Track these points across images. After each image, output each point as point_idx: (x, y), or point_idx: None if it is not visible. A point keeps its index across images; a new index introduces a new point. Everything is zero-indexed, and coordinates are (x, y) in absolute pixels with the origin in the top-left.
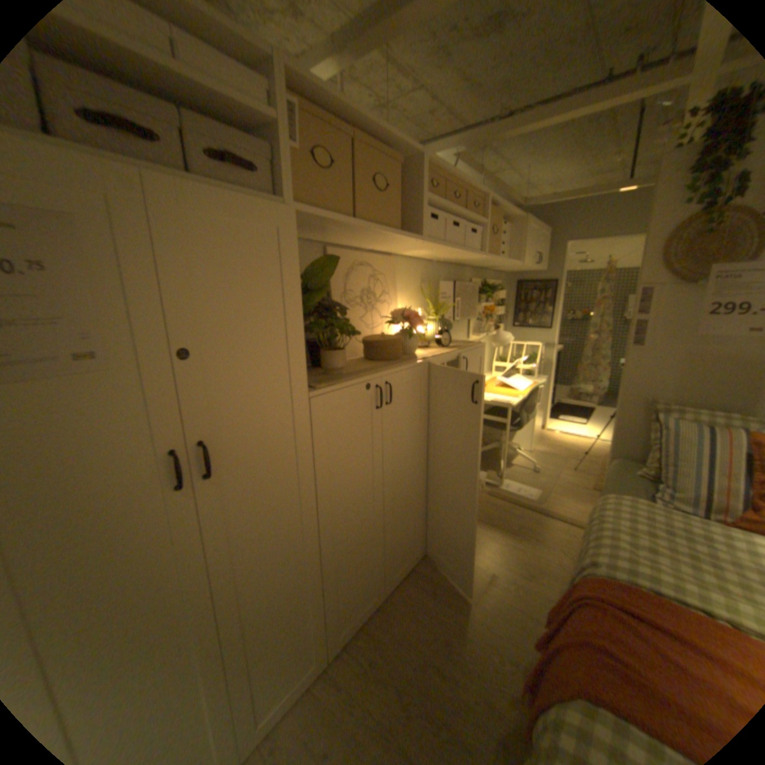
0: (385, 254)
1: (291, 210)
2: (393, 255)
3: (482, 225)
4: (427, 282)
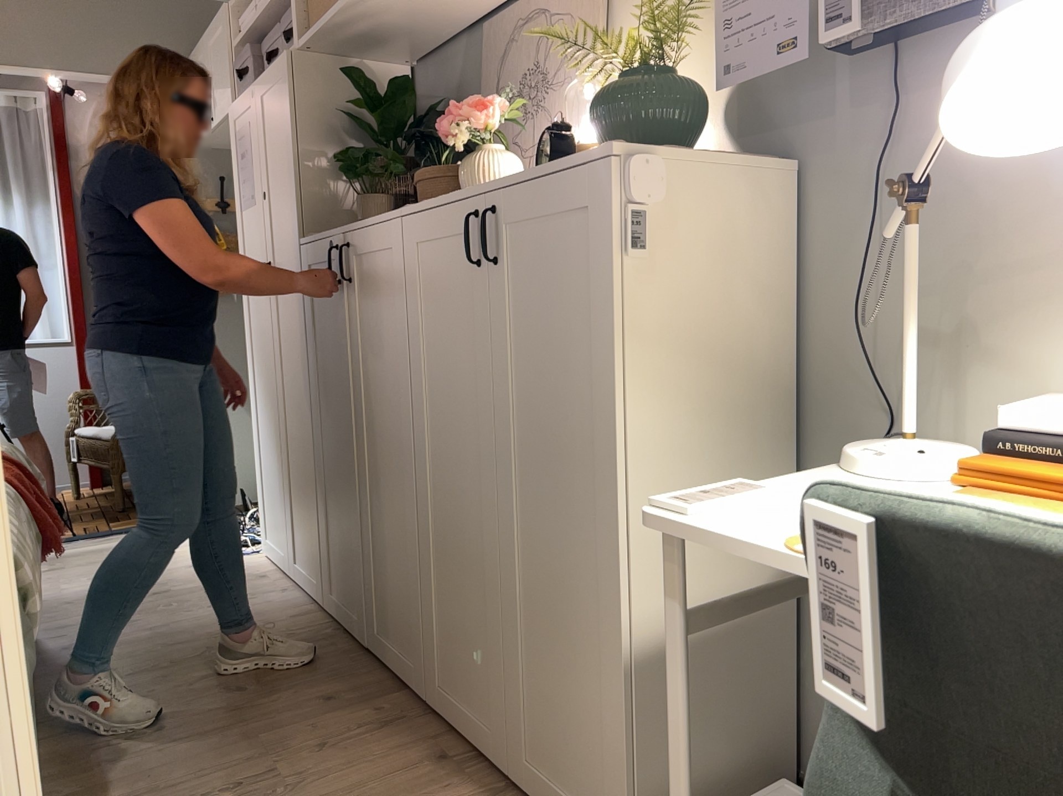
0: None
1: (289, 53)
2: None
3: None
4: None
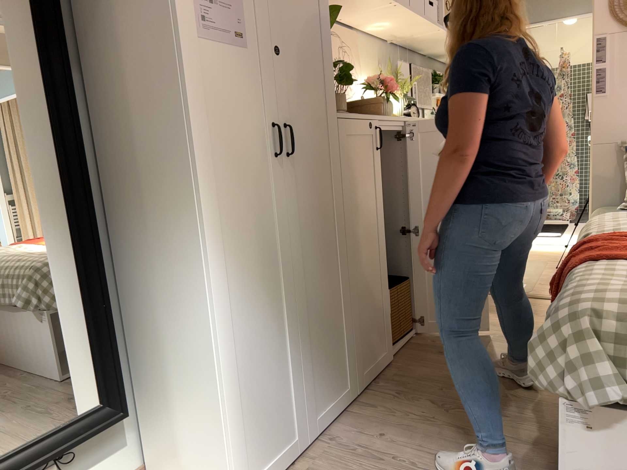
0: (348, 28)
1: None
2: (355, 30)
3: (436, 0)
4: (383, 63)
